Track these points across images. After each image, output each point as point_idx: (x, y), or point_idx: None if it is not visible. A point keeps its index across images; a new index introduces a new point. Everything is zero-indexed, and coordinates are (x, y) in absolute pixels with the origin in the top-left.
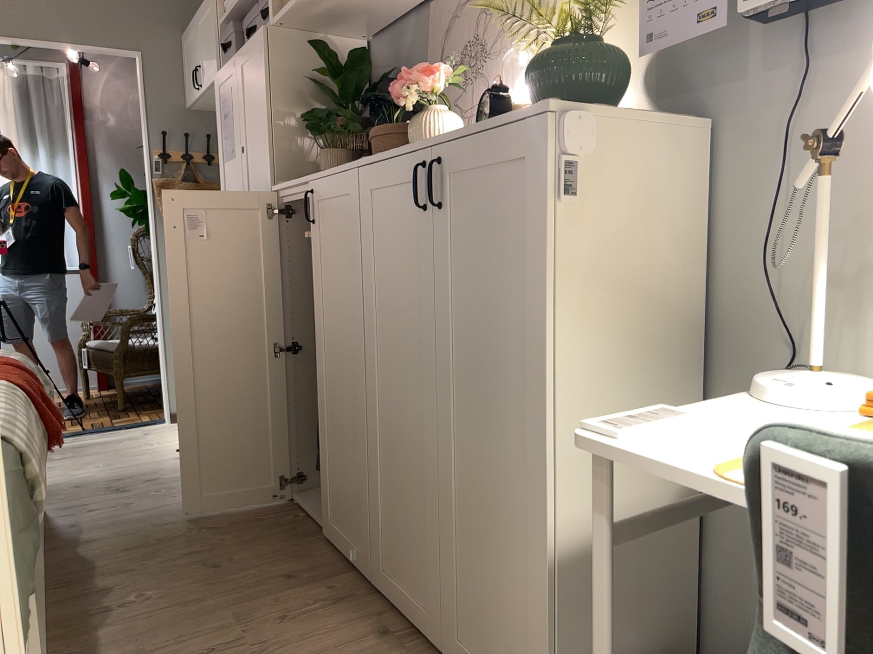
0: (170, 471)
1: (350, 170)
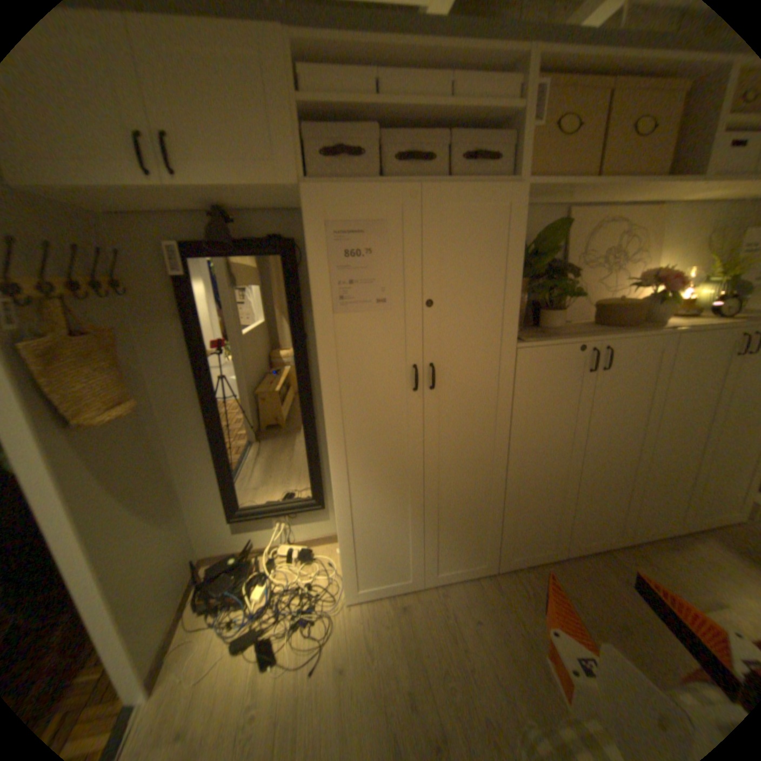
0: (385, 680)
1: (669, 334)
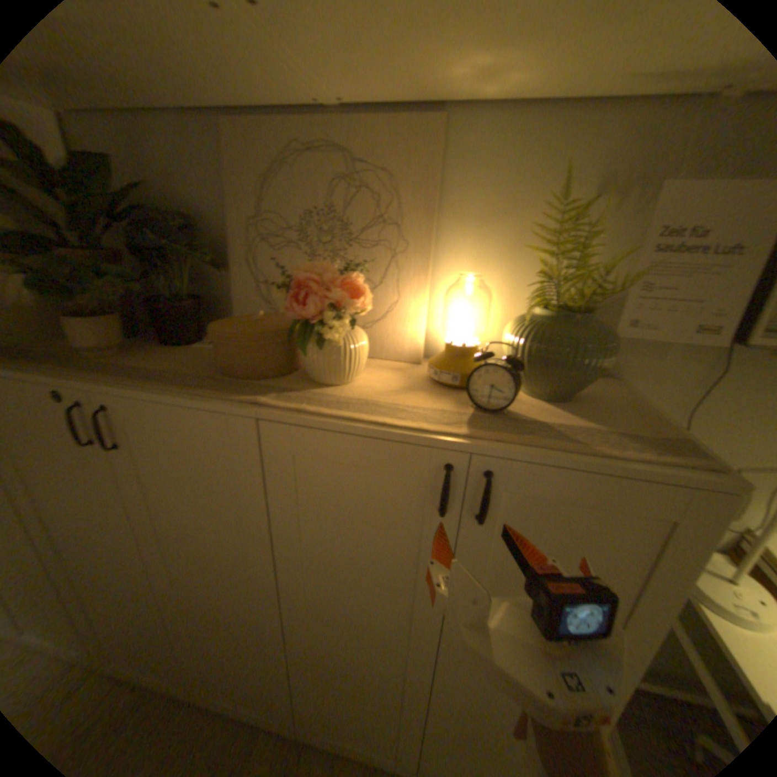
0: None
1: (230, 412)
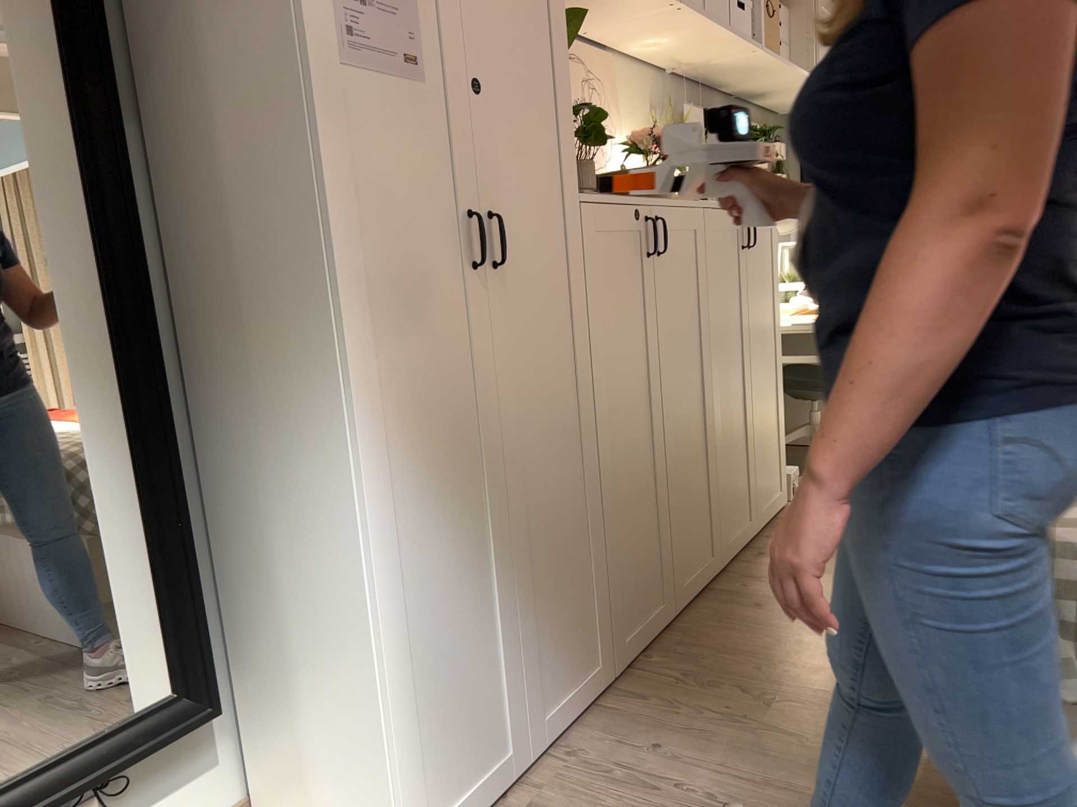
0: None
1: (693, 205)
